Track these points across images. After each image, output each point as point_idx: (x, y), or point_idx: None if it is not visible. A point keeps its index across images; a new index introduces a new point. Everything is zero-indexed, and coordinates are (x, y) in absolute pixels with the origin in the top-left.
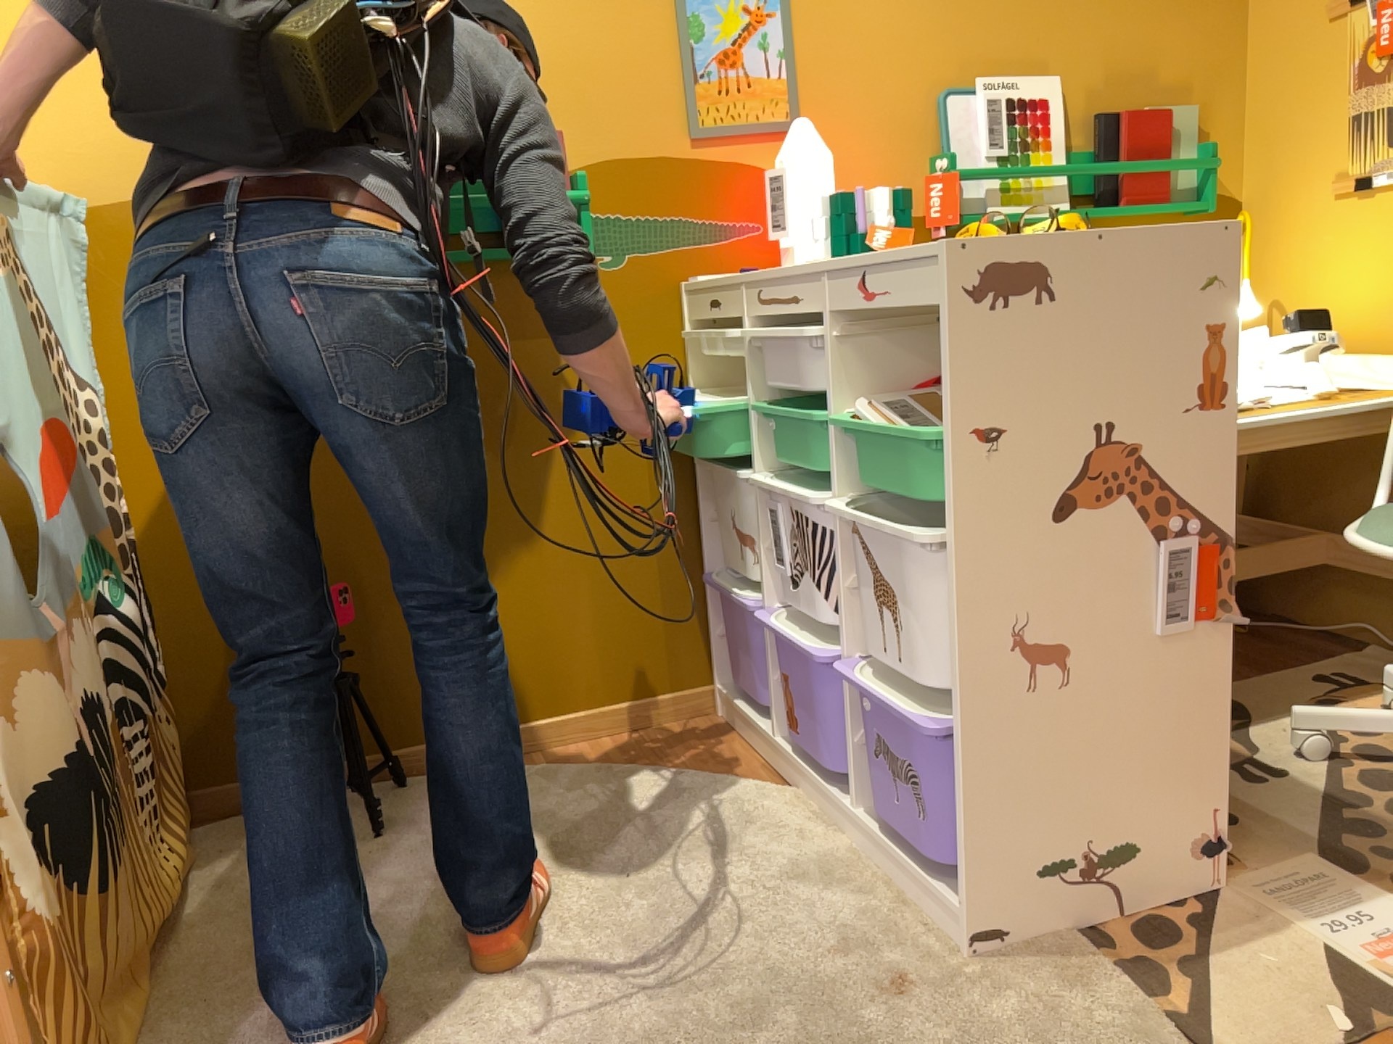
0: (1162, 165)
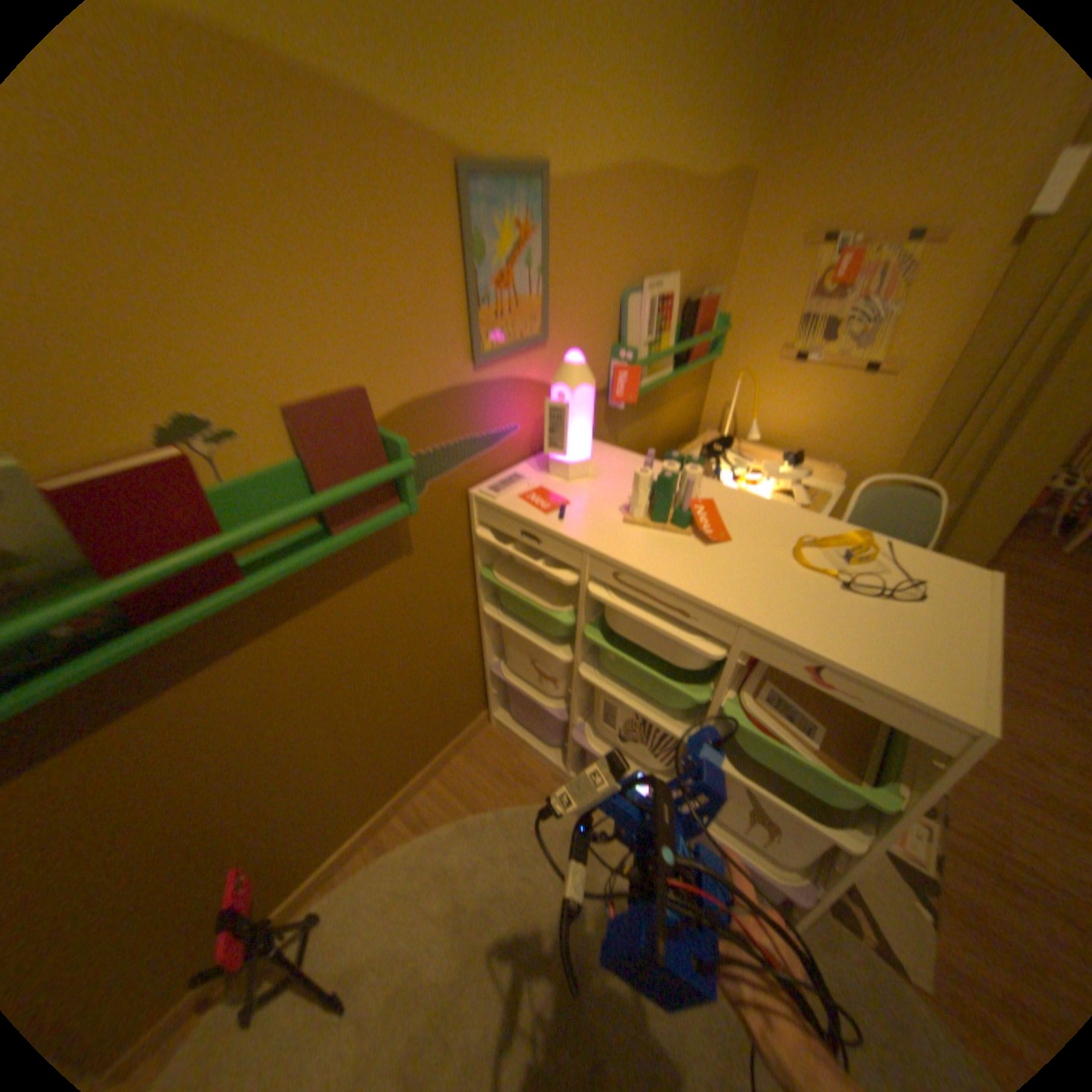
0: (715, 333)
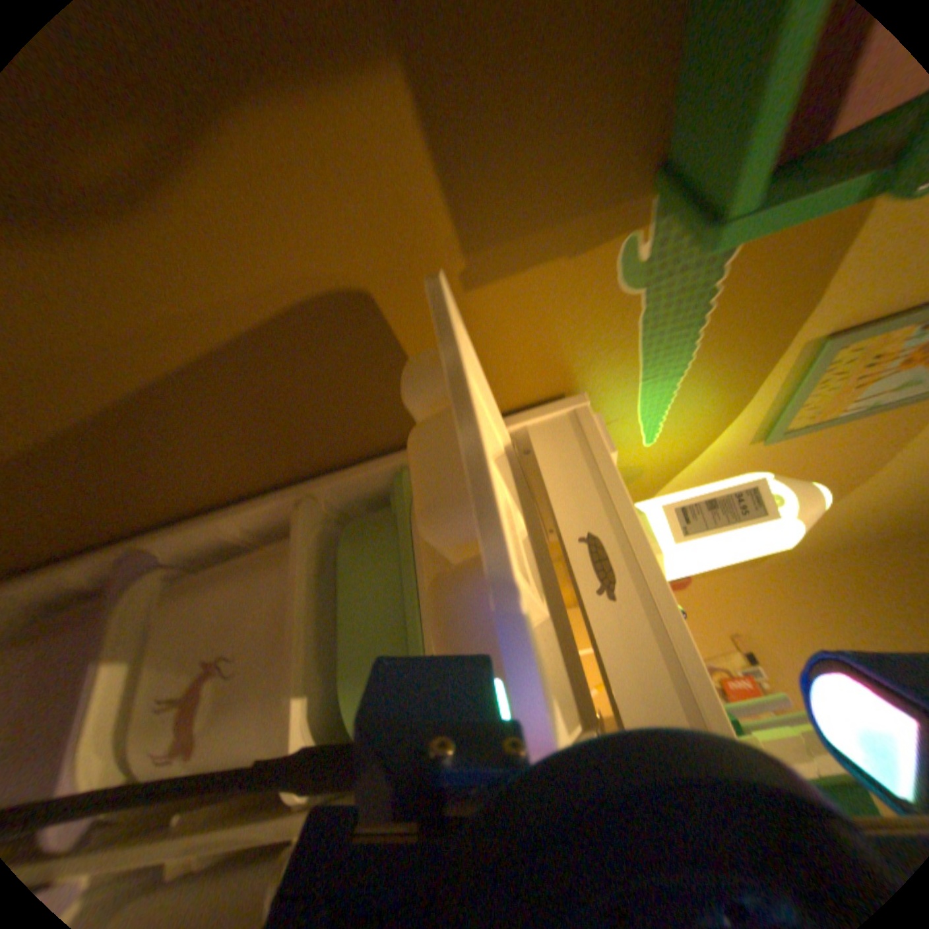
0: None
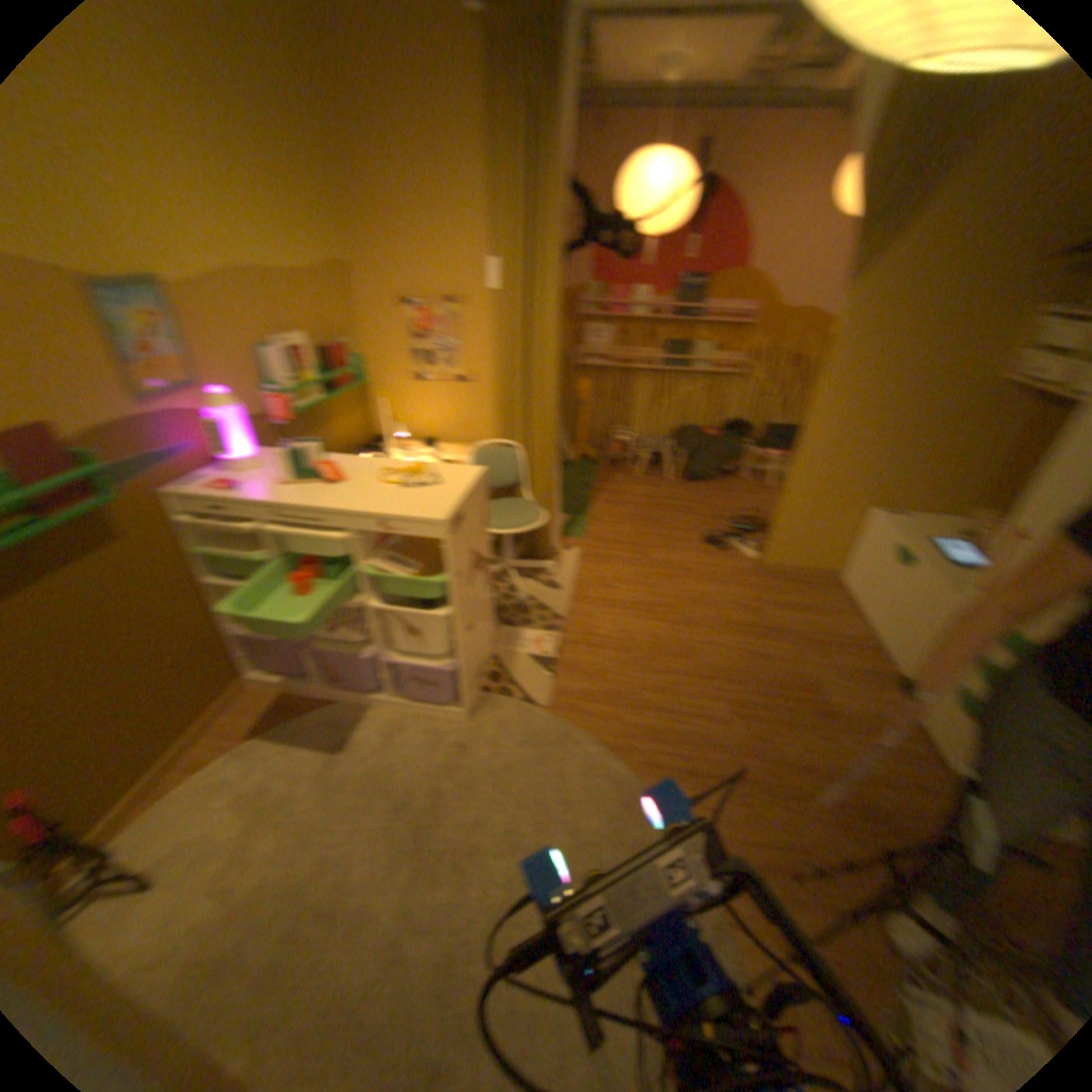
0: (344, 369)
